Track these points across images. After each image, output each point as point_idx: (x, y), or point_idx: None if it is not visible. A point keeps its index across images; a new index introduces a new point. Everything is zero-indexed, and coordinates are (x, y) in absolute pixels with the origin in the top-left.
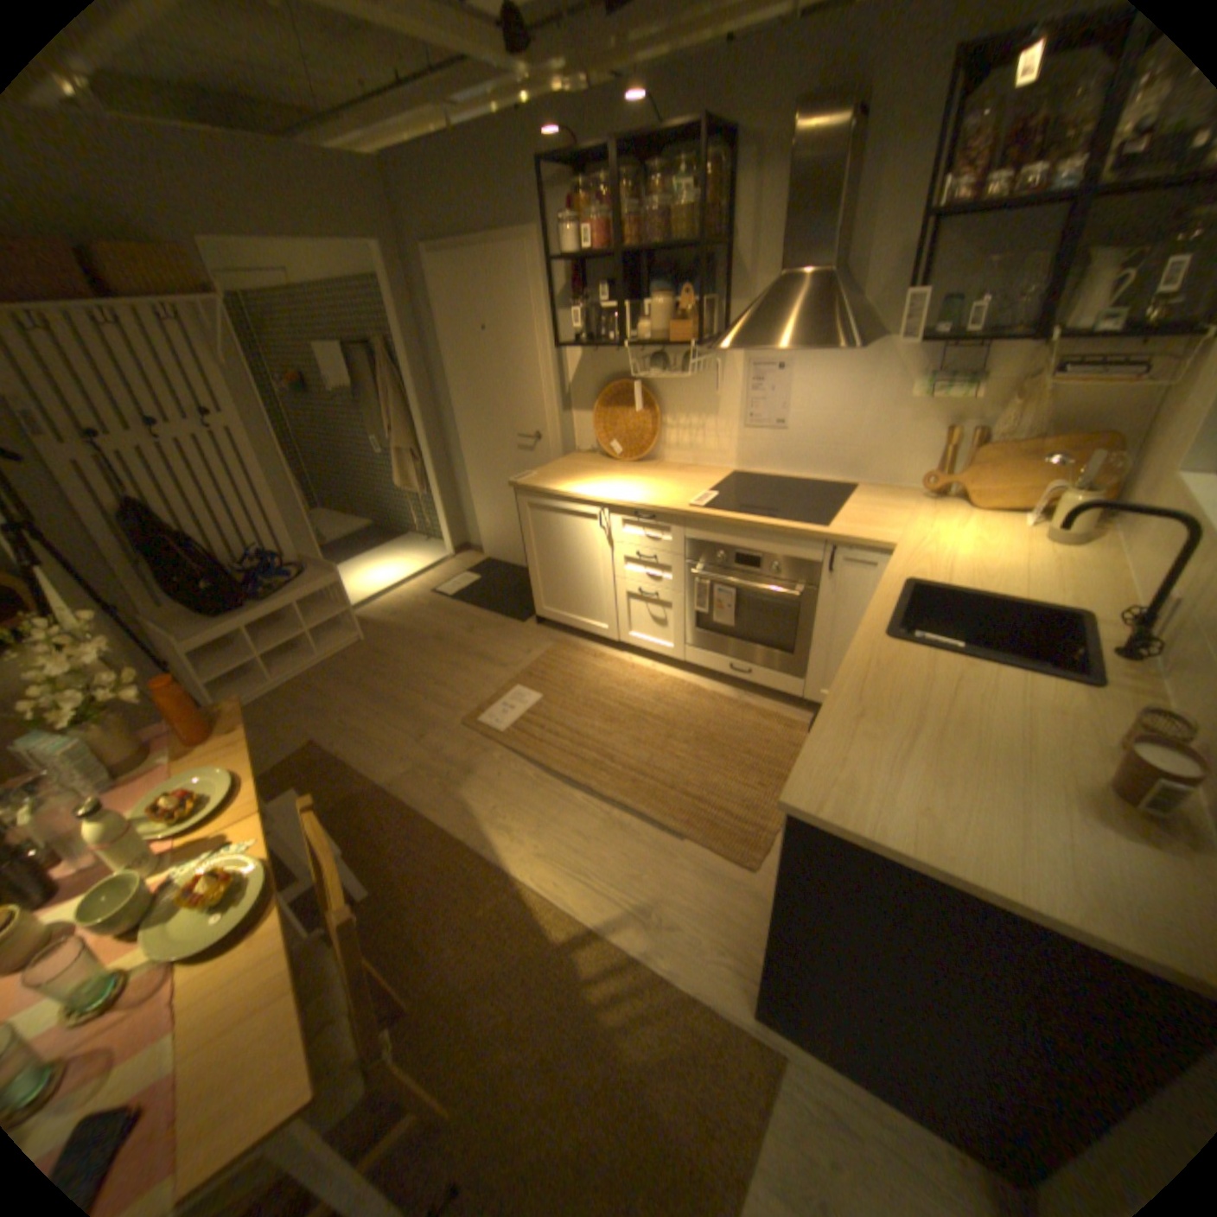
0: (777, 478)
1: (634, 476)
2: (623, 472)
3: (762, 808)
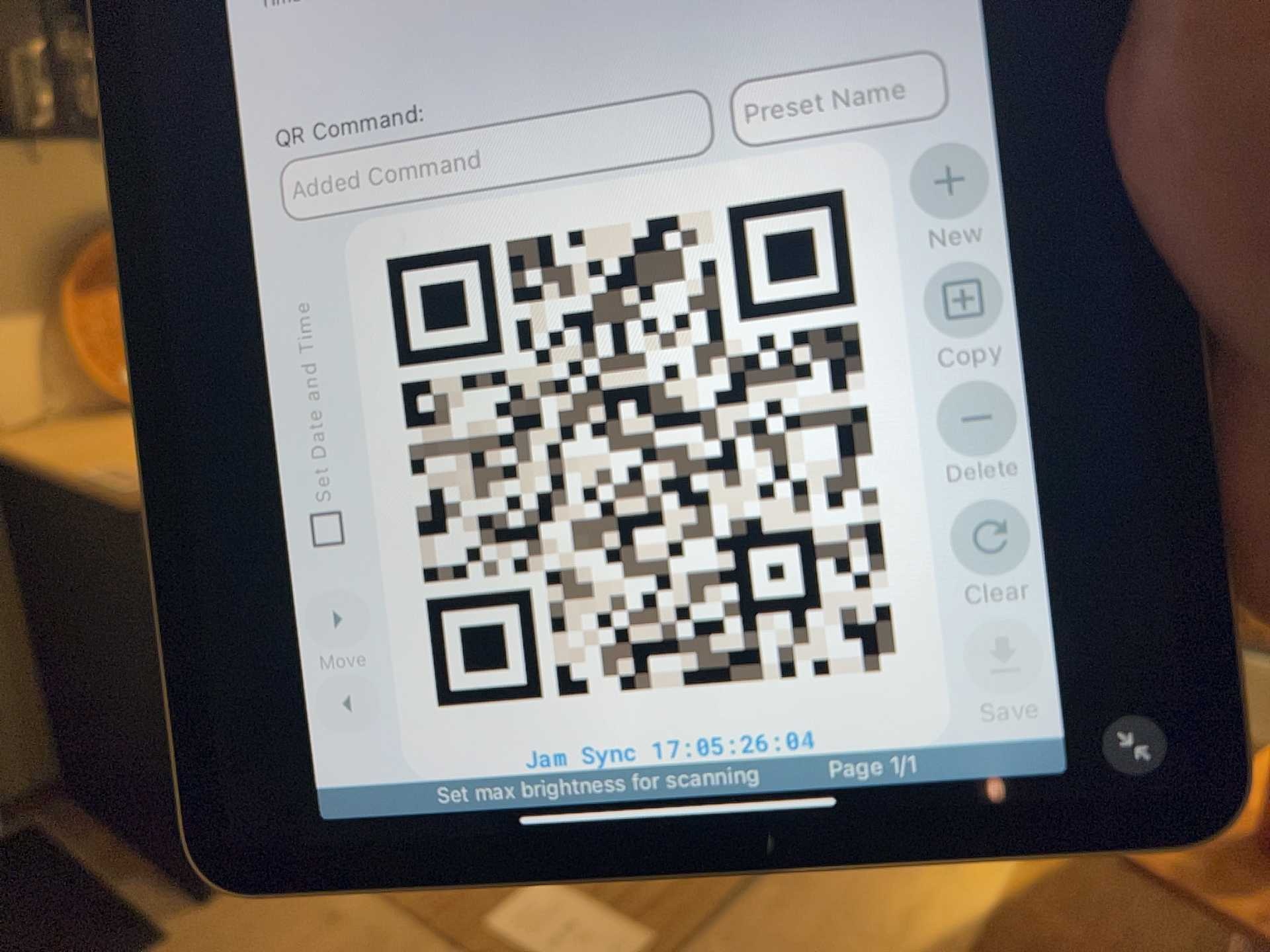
0: None
1: None
2: None
3: None
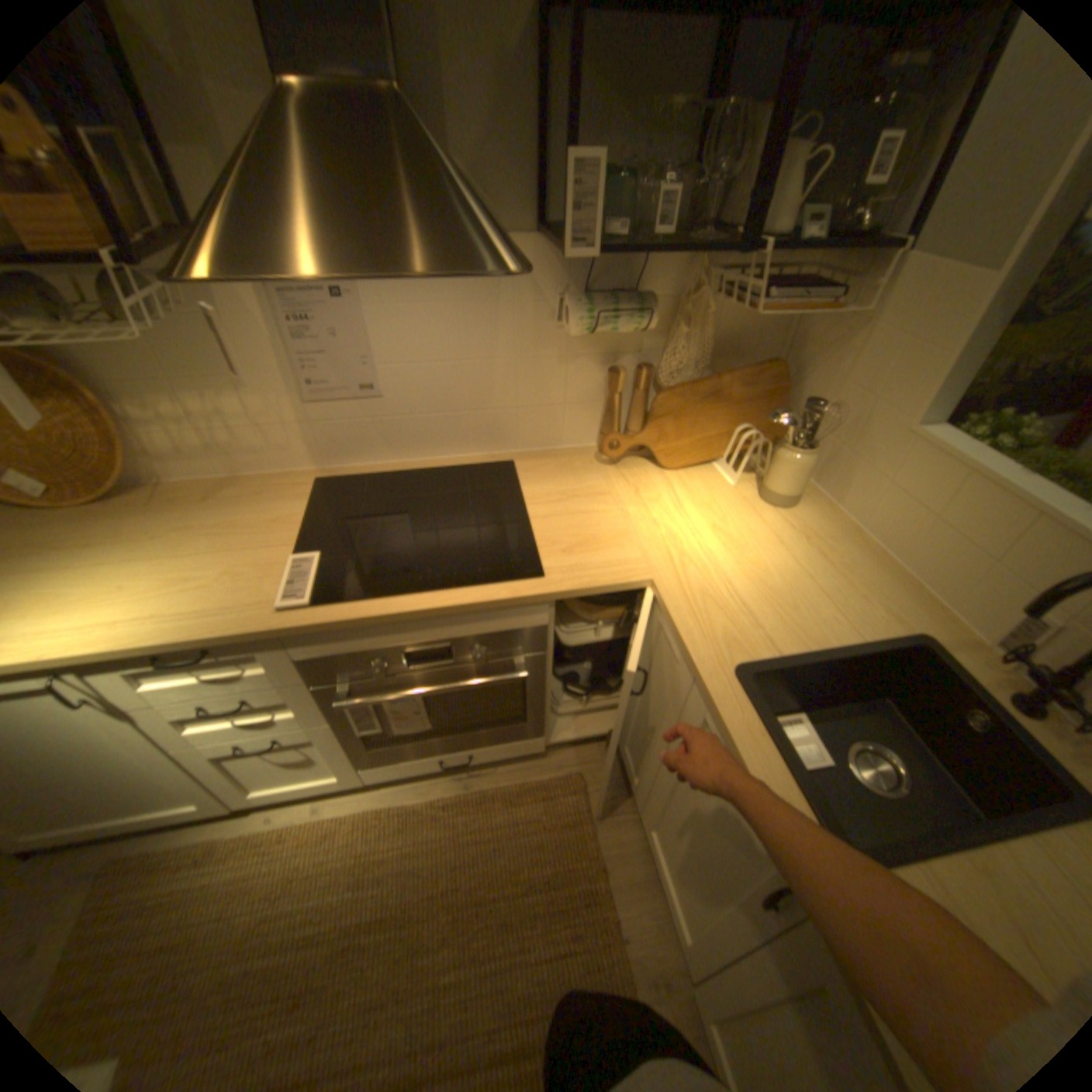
0: (391, 470)
1: (108, 546)
2: (73, 540)
3: (598, 980)
